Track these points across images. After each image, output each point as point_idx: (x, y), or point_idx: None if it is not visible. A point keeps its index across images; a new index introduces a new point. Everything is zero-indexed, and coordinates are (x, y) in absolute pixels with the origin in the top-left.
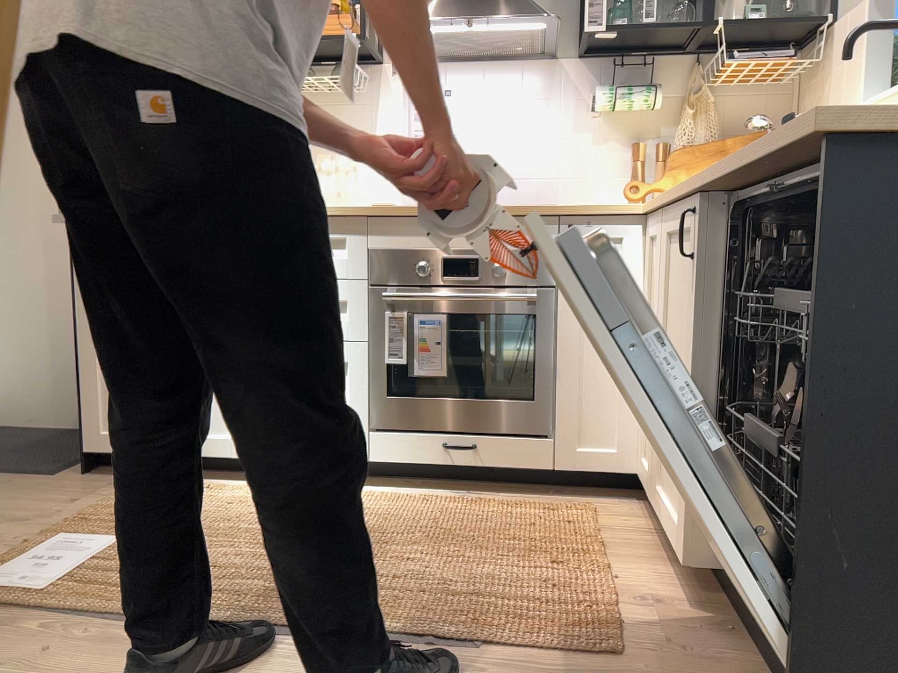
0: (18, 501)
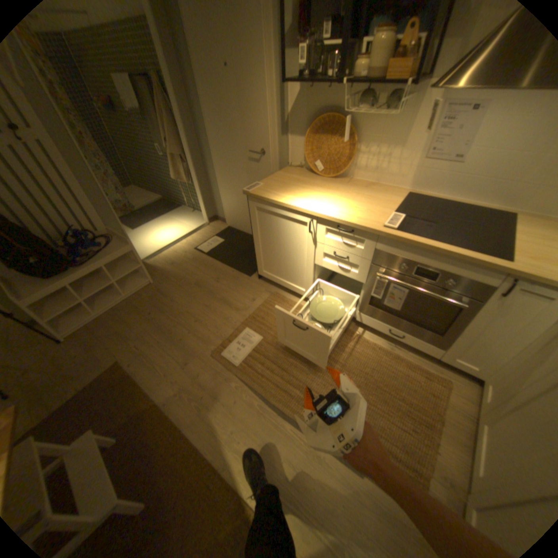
0: (239, 292)
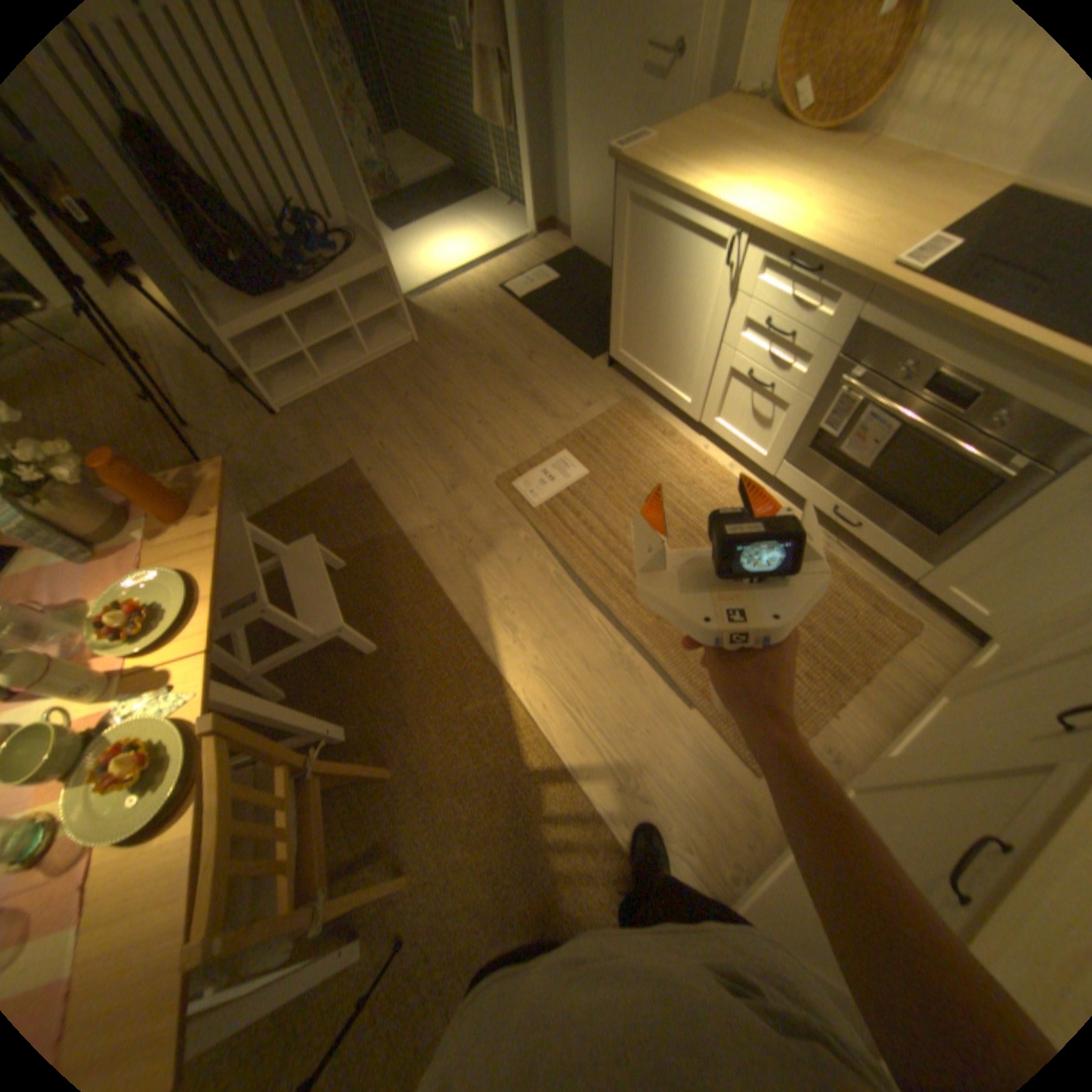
0: (565, 387)
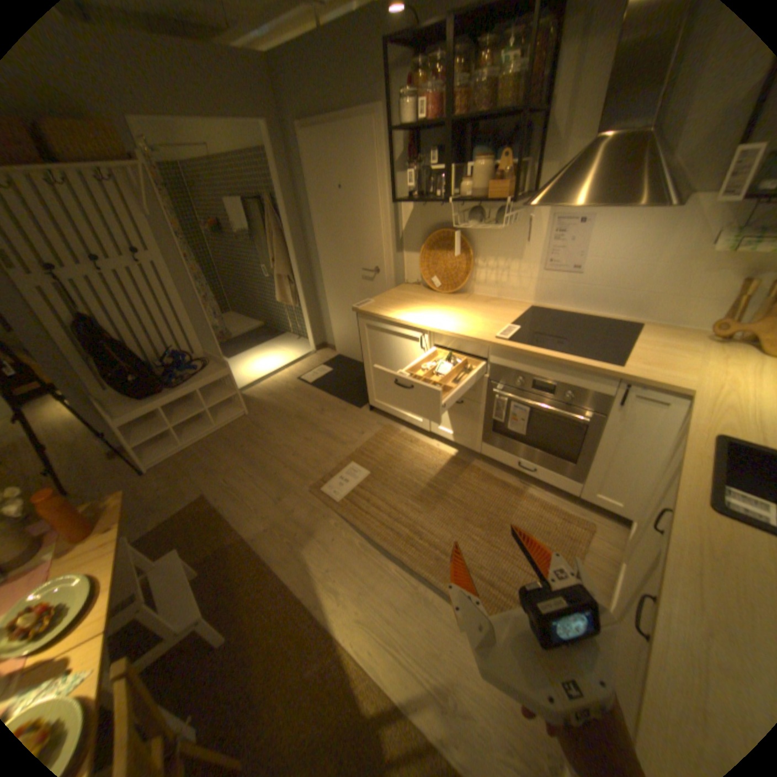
0: (345, 425)
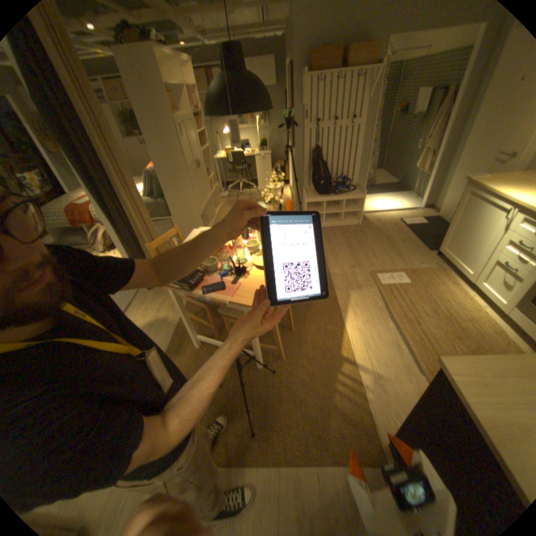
0: (412, 255)
